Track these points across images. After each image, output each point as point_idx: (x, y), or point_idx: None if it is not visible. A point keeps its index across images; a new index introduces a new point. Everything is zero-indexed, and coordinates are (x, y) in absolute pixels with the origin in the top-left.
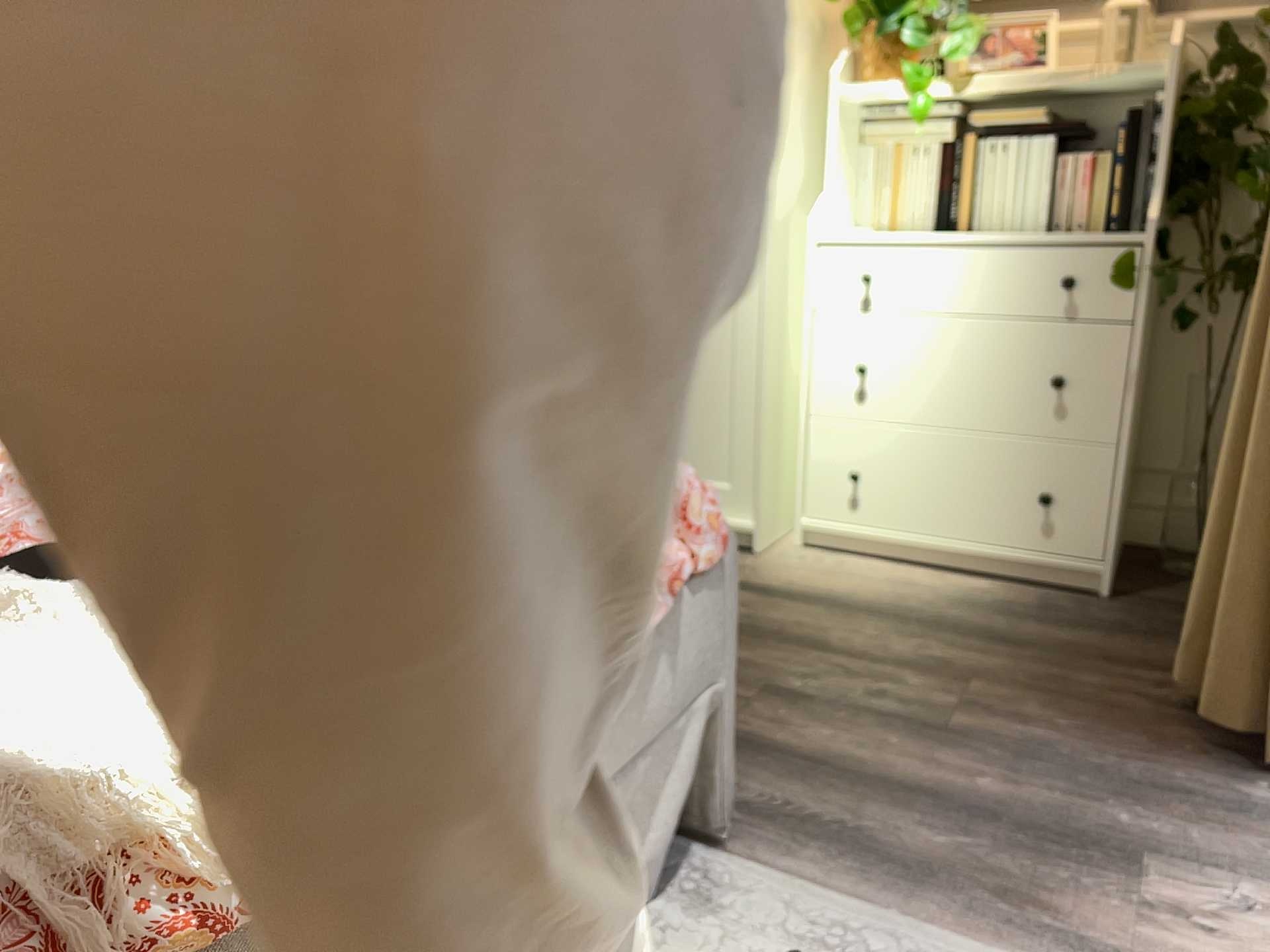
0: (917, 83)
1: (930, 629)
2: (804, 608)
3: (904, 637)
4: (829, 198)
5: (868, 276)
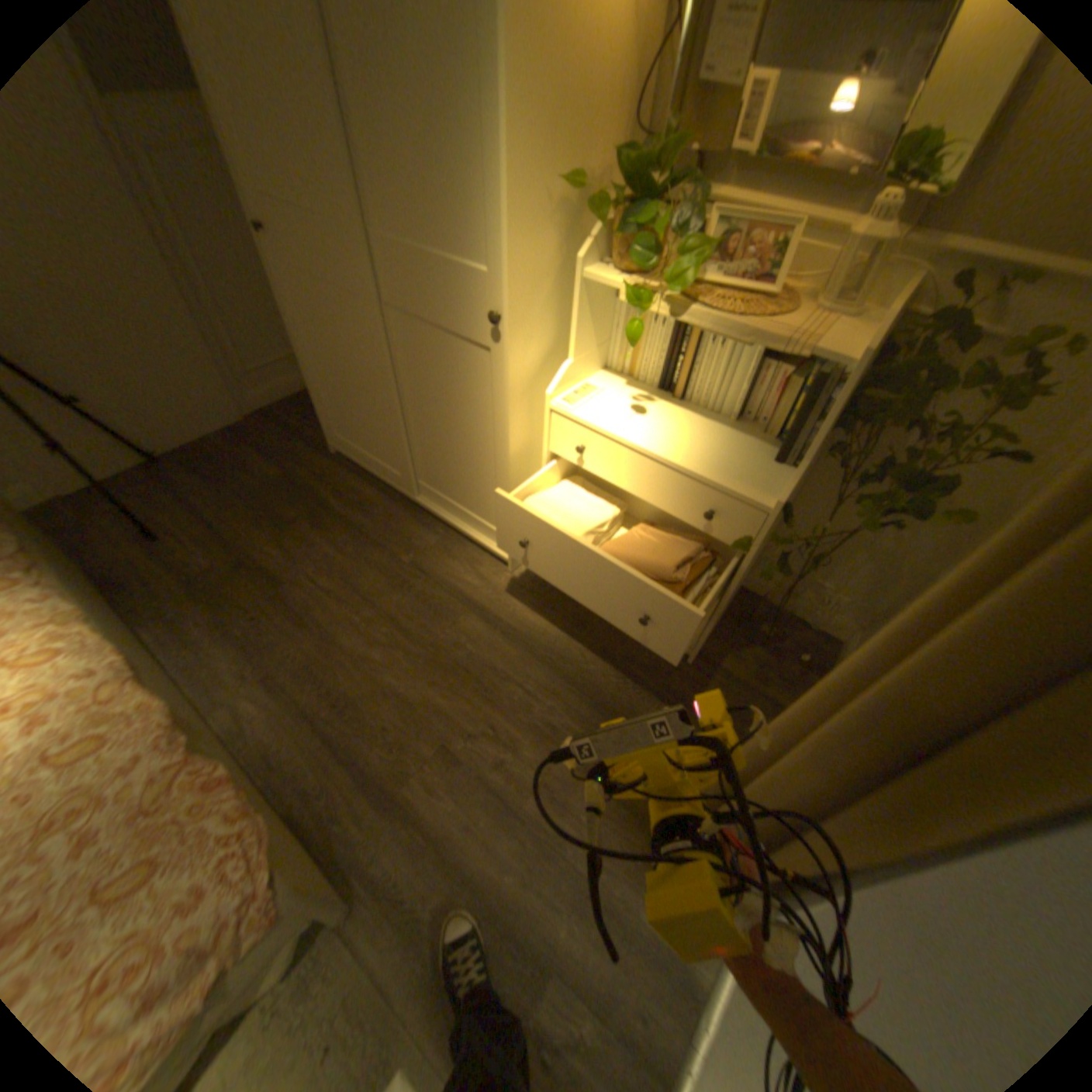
0: (640, 300)
1: (568, 681)
2: (508, 642)
3: (549, 688)
4: (570, 364)
5: (580, 449)
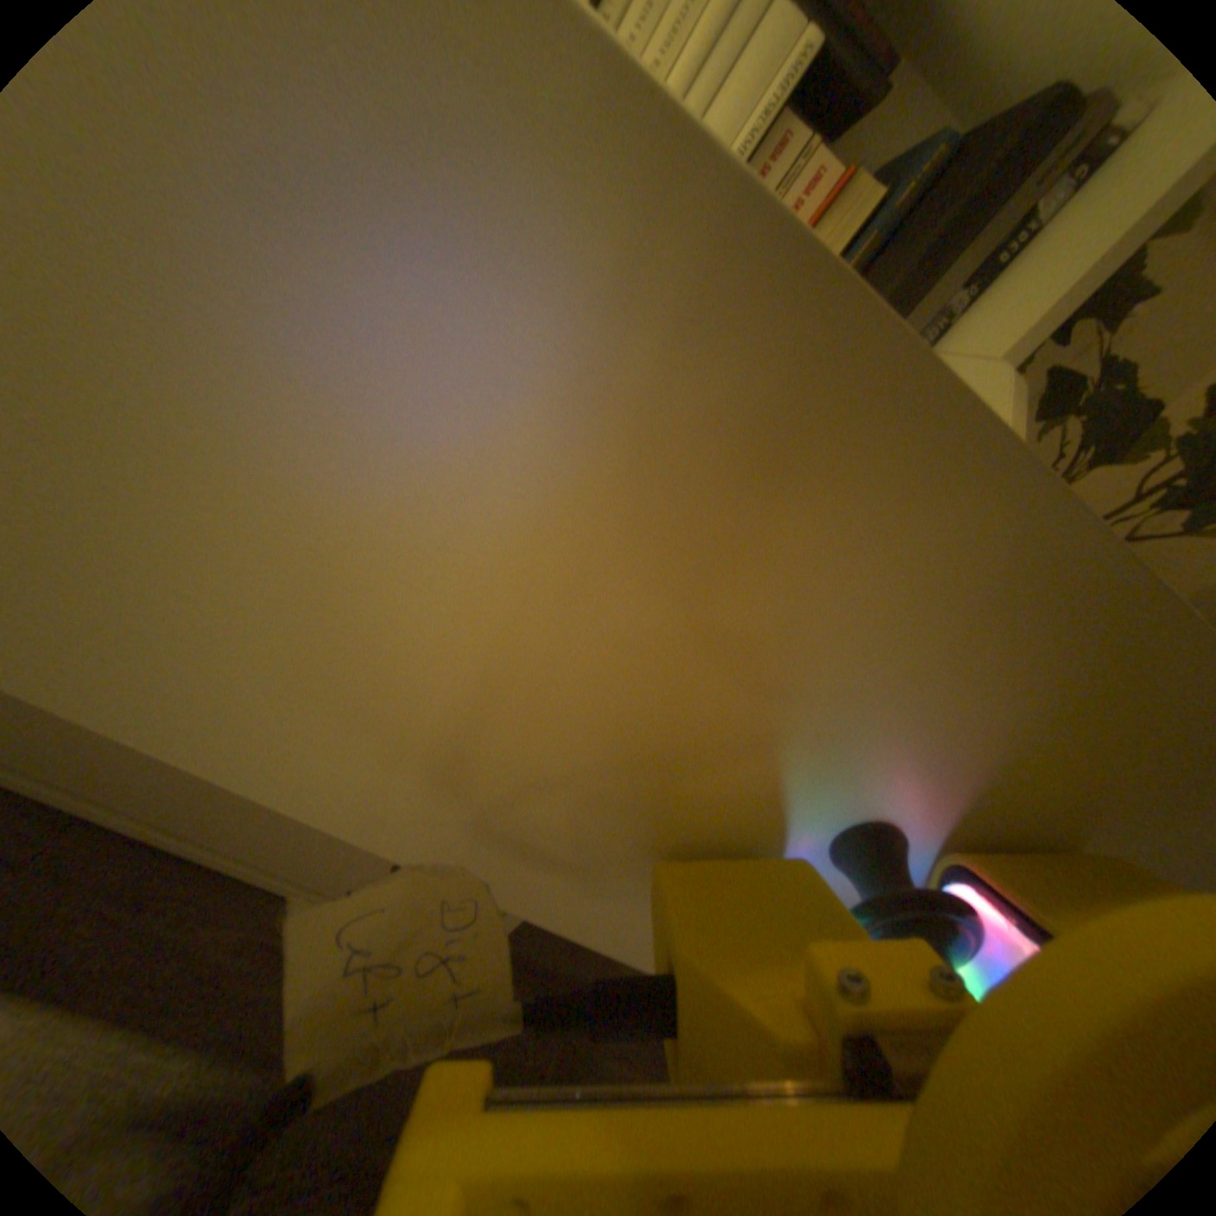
0: None
1: None
2: None
3: None
4: None
5: None
